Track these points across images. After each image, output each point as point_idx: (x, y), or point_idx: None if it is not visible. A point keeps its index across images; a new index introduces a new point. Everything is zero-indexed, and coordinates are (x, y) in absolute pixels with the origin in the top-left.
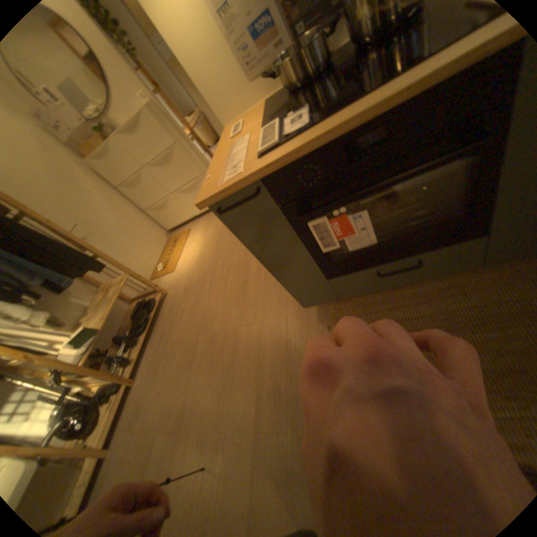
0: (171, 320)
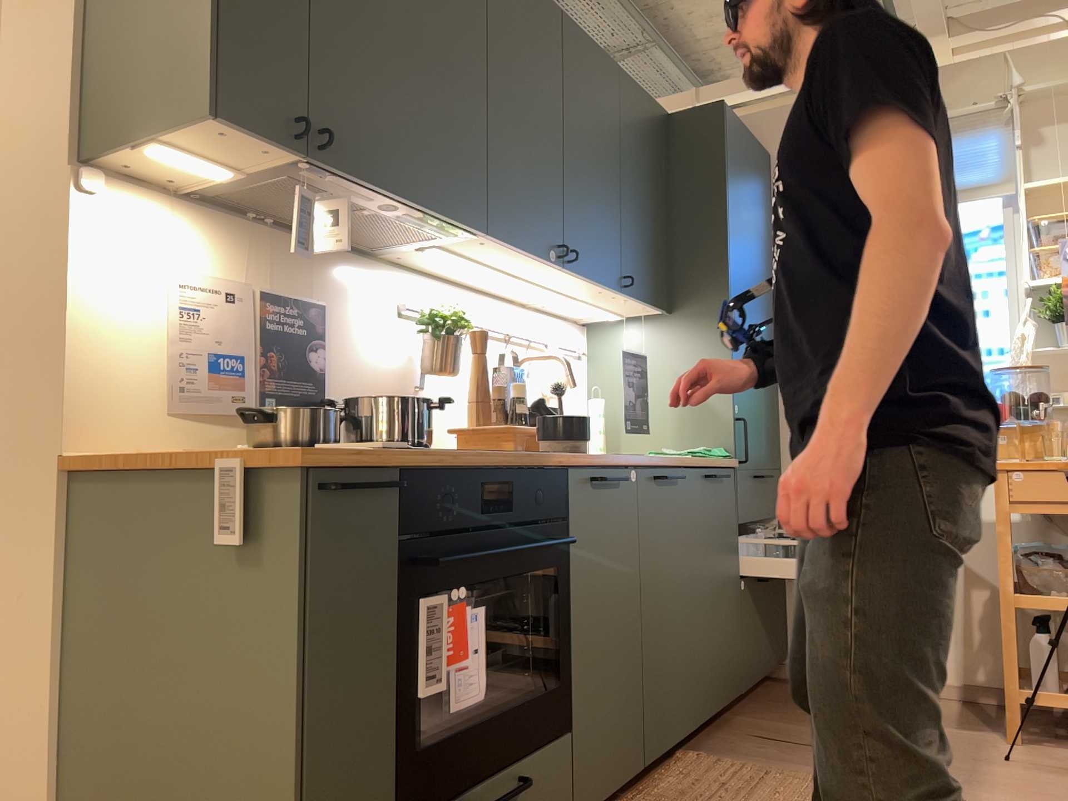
0: None
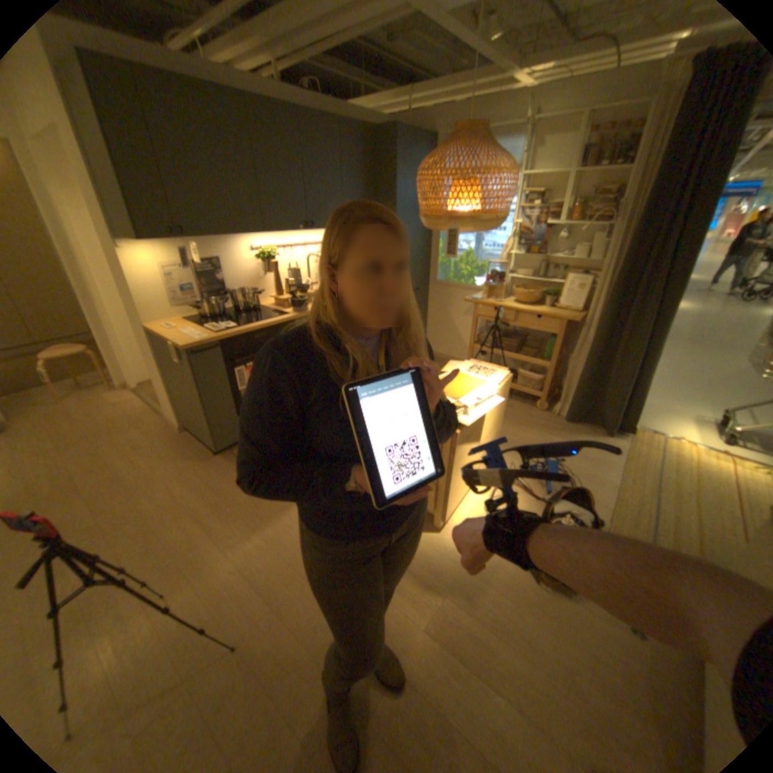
0: None
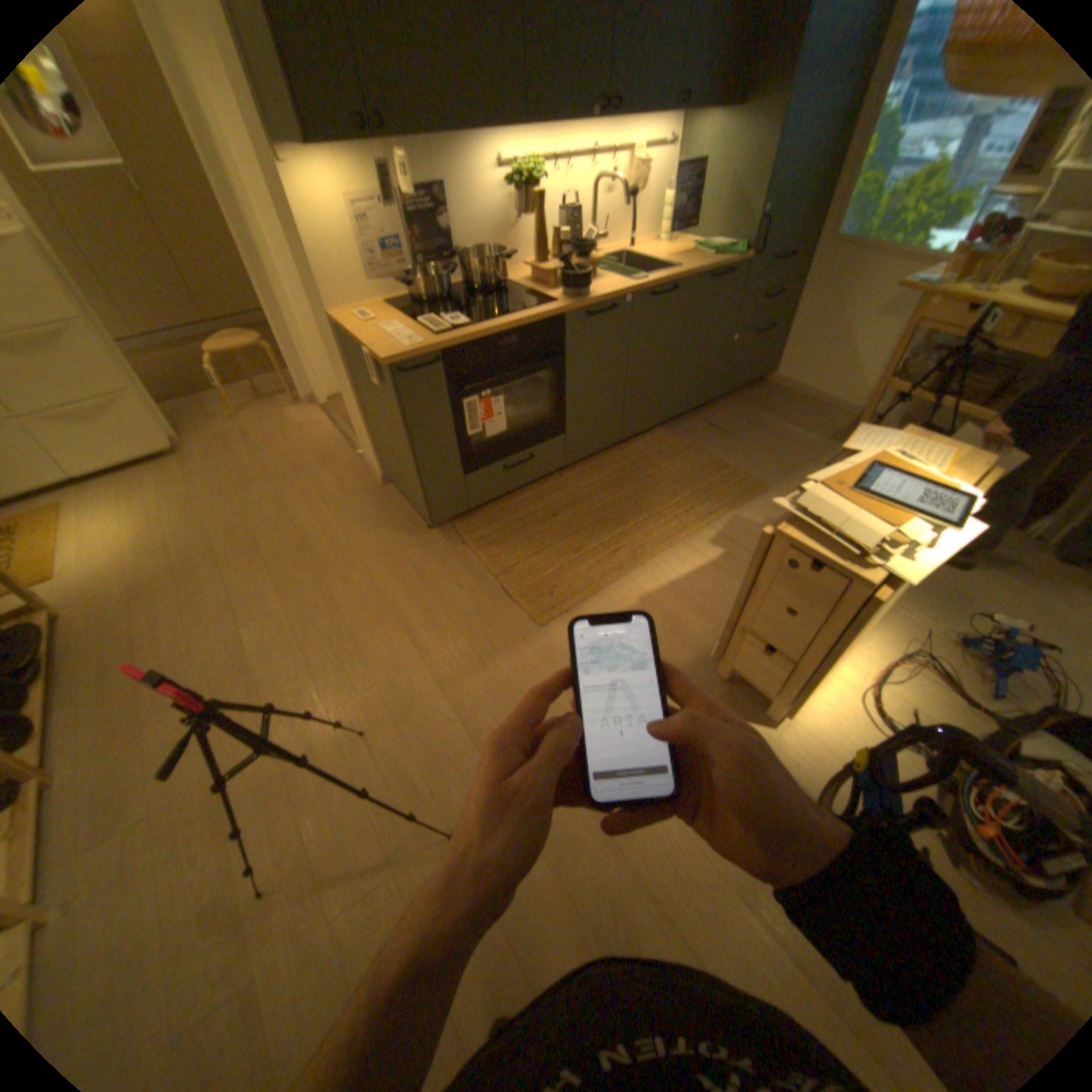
0: (119, 648)
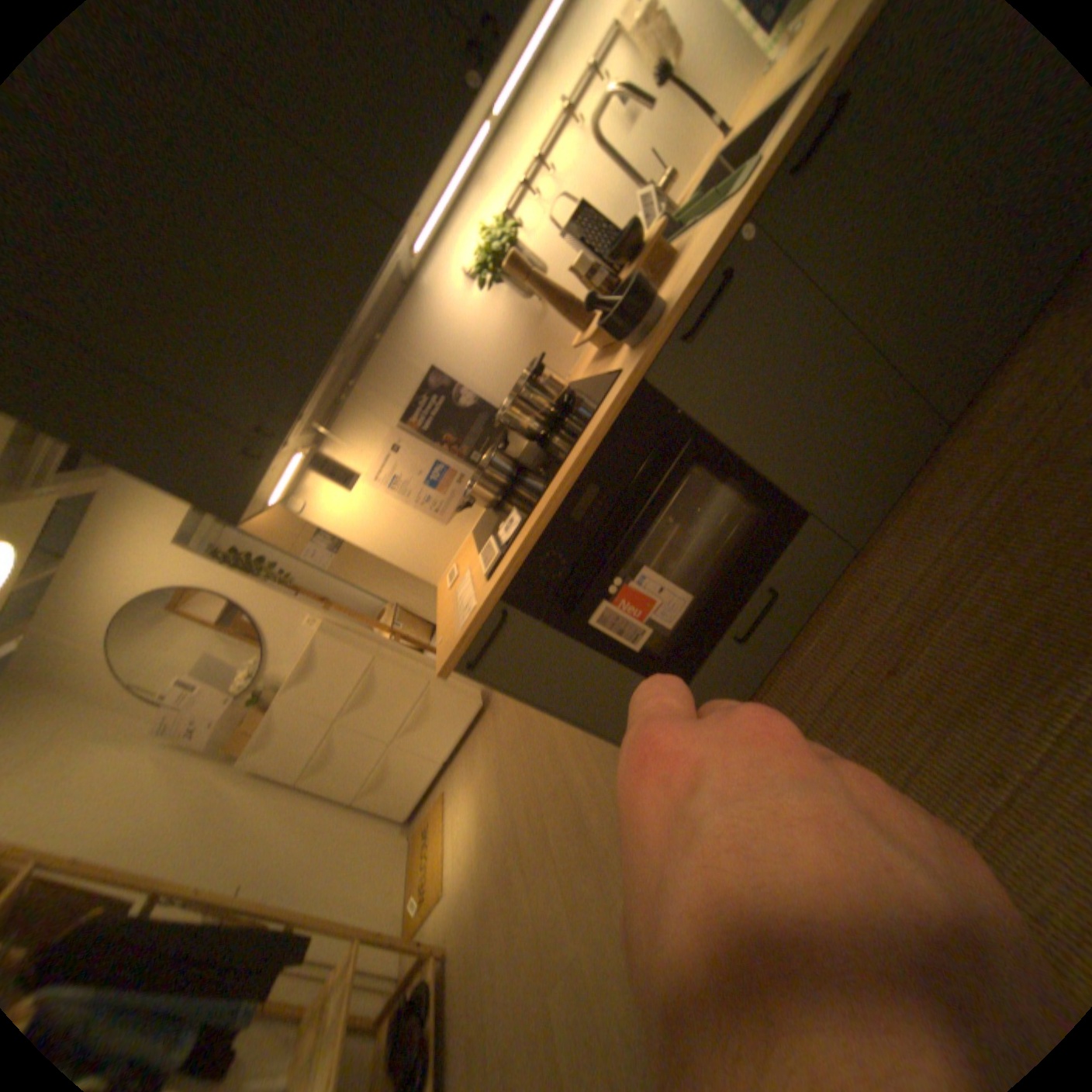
0: (474, 1008)
